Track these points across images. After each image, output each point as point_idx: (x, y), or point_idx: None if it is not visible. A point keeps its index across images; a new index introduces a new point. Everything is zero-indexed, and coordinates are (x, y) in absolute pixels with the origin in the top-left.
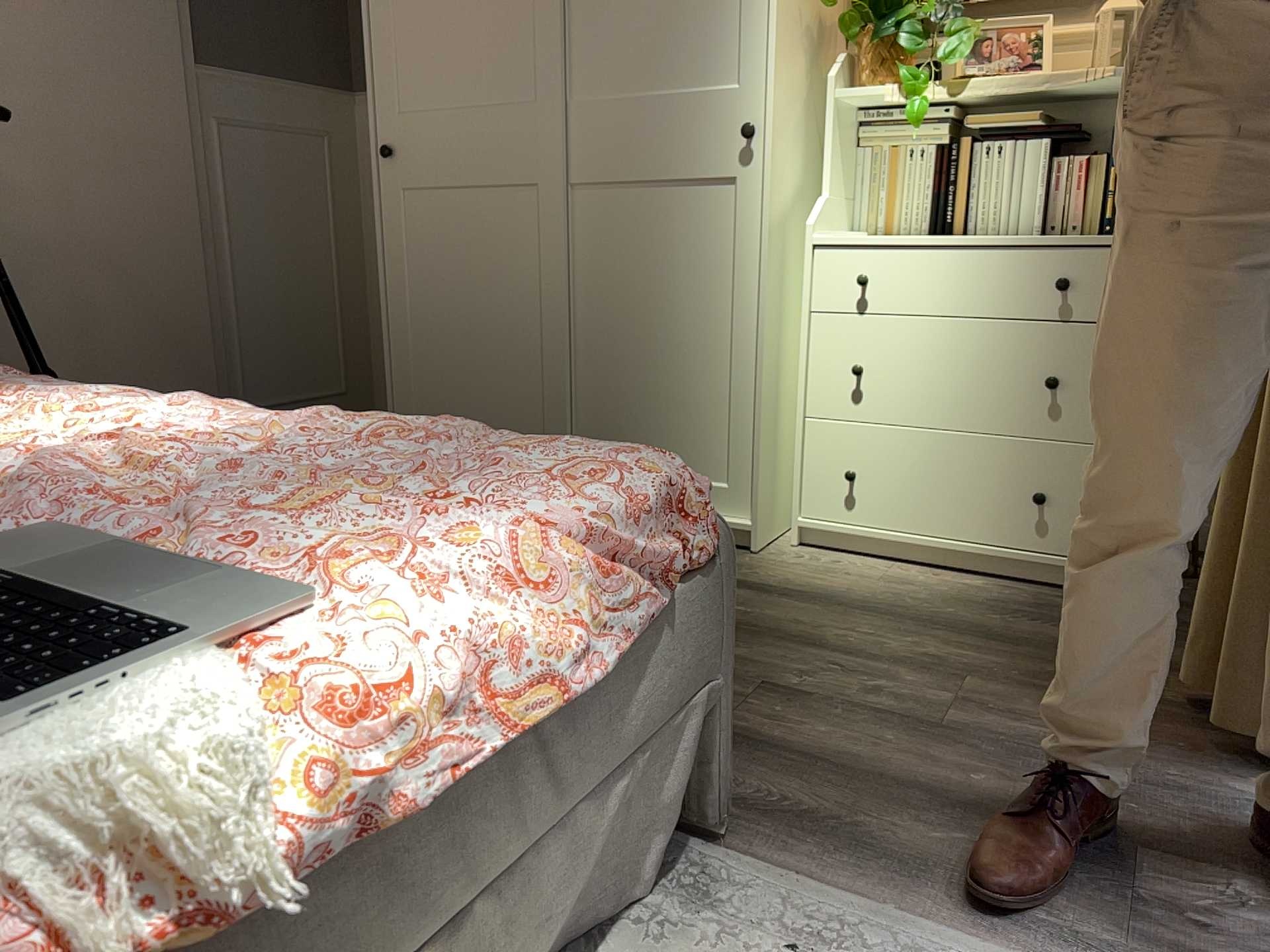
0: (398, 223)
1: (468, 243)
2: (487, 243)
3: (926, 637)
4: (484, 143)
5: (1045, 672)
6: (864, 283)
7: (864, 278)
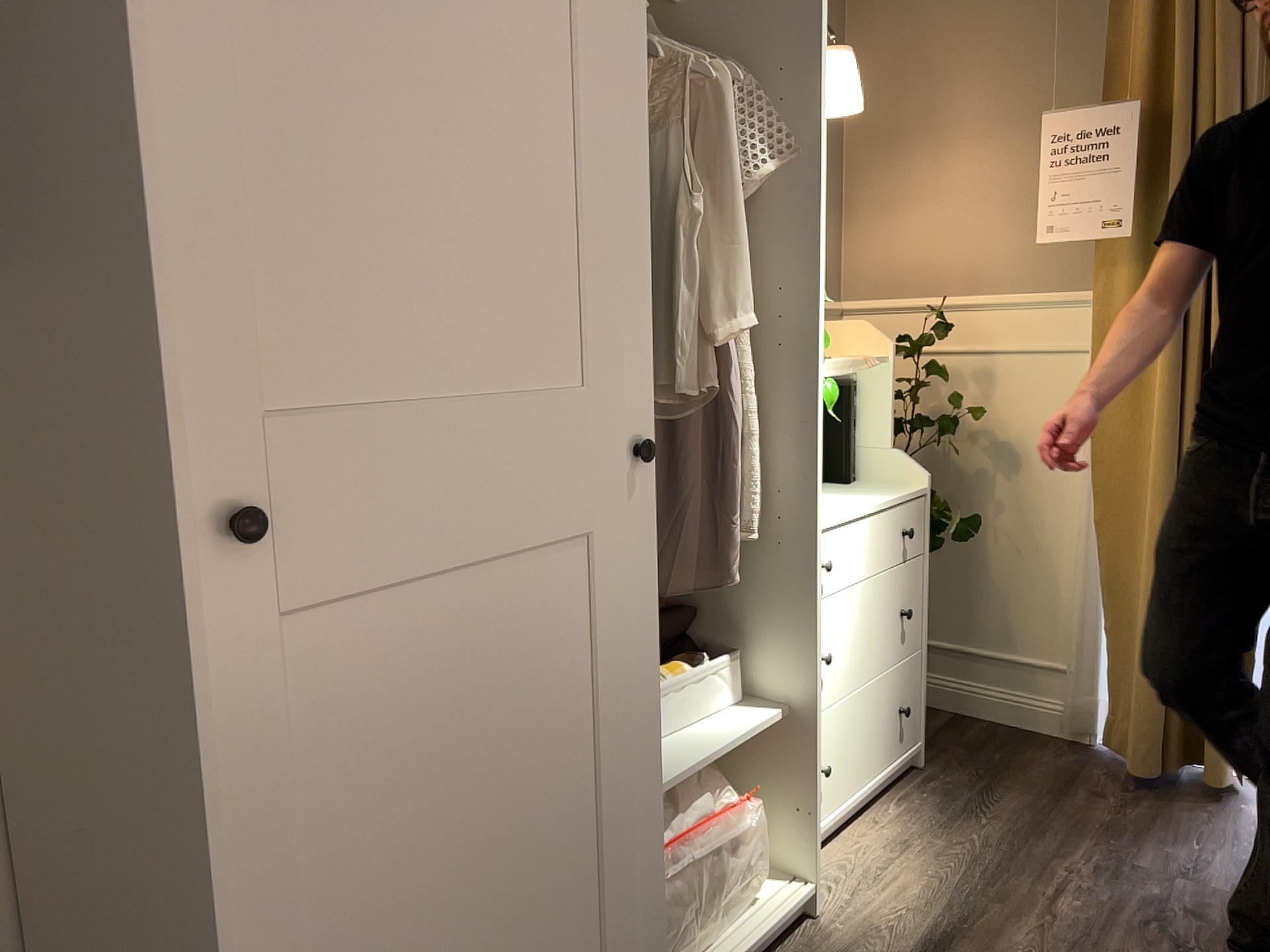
0: (293, 696)
1: (471, 676)
2: (510, 662)
3: (1030, 851)
4: (507, 469)
5: (1079, 818)
6: (827, 566)
7: (828, 561)
